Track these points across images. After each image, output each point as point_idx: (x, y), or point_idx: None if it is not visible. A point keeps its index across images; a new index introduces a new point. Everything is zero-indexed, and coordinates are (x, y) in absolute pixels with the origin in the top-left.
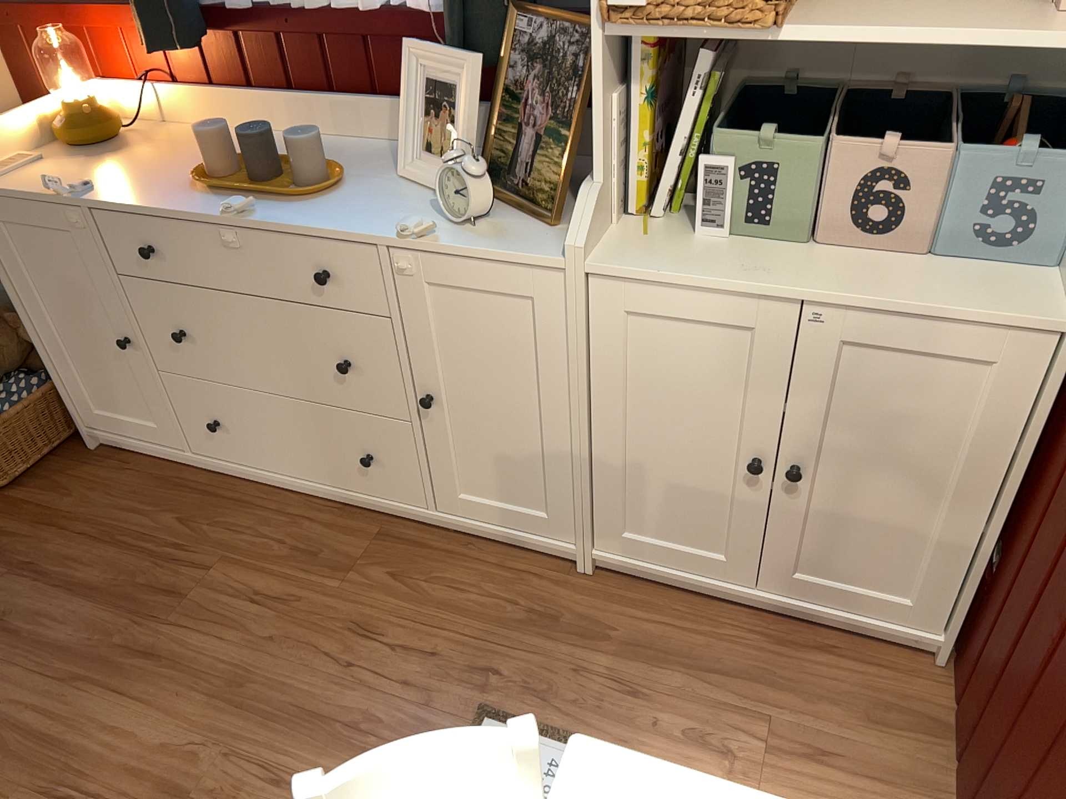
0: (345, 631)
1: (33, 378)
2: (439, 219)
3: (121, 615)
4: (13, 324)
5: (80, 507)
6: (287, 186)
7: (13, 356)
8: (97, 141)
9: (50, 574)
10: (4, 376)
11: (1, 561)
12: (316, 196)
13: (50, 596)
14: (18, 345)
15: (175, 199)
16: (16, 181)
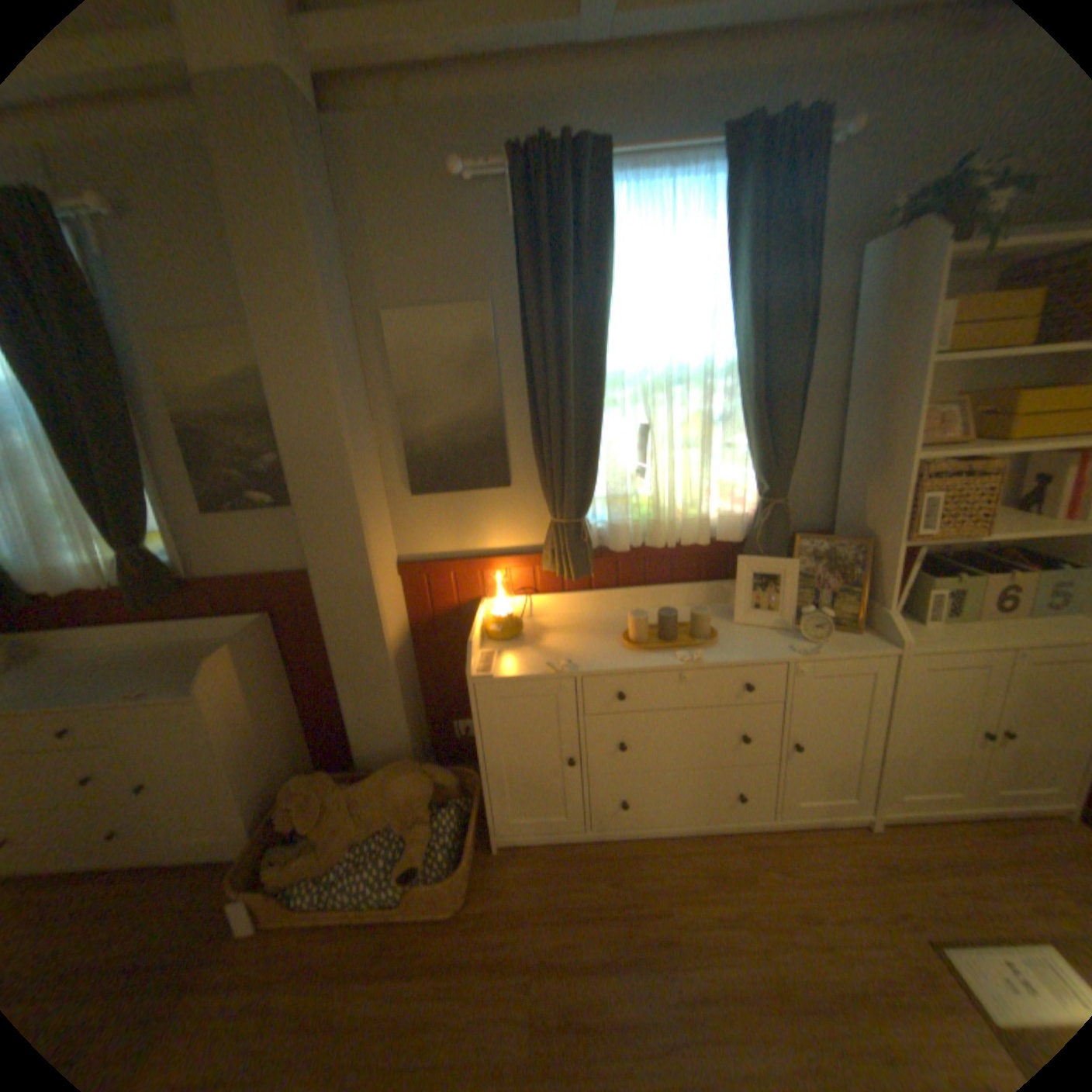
0: (803, 932)
1: (439, 812)
2: (794, 640)
3: (646, 989)
4: (418, 774)
5: (522, 910)
6: (679, 638)
7: (425, 799)
8: (514, 631)
9: (556, 977)
10: (425, 818)
11: (504, 983)
12: (715, 640)
13: (575, 997)
14: (427, 789)
15: (620, 658)
16: (492, 667)
